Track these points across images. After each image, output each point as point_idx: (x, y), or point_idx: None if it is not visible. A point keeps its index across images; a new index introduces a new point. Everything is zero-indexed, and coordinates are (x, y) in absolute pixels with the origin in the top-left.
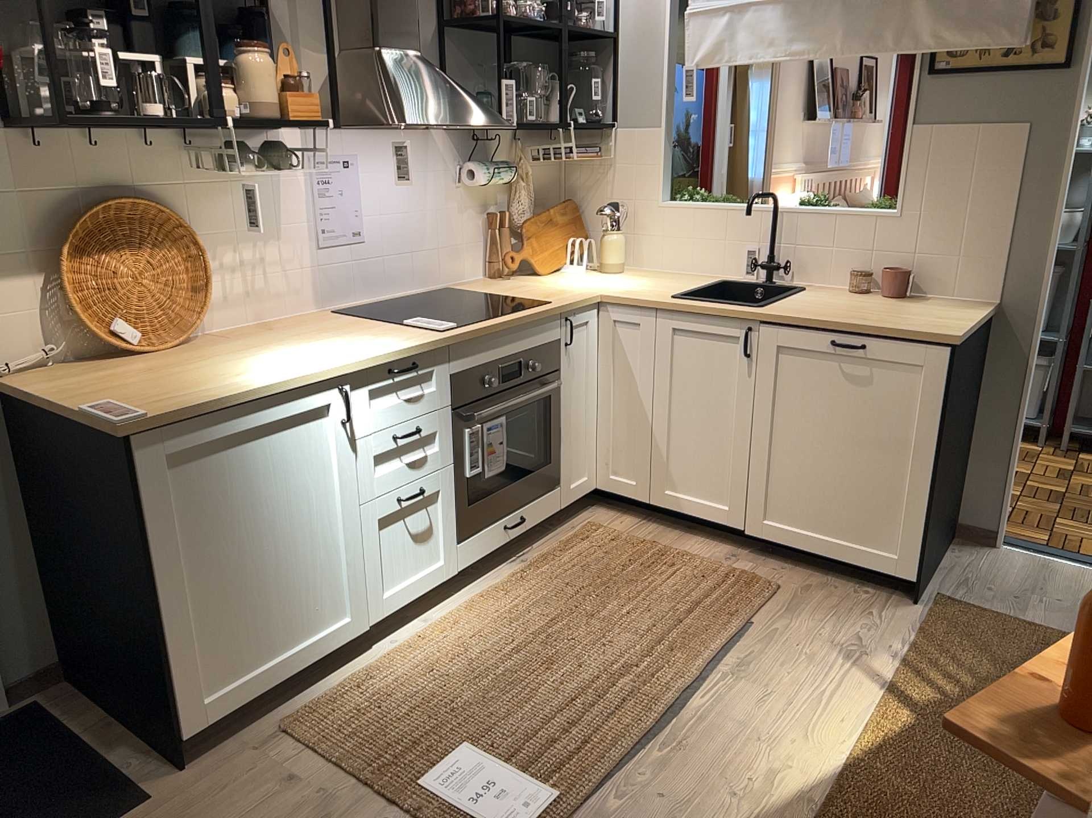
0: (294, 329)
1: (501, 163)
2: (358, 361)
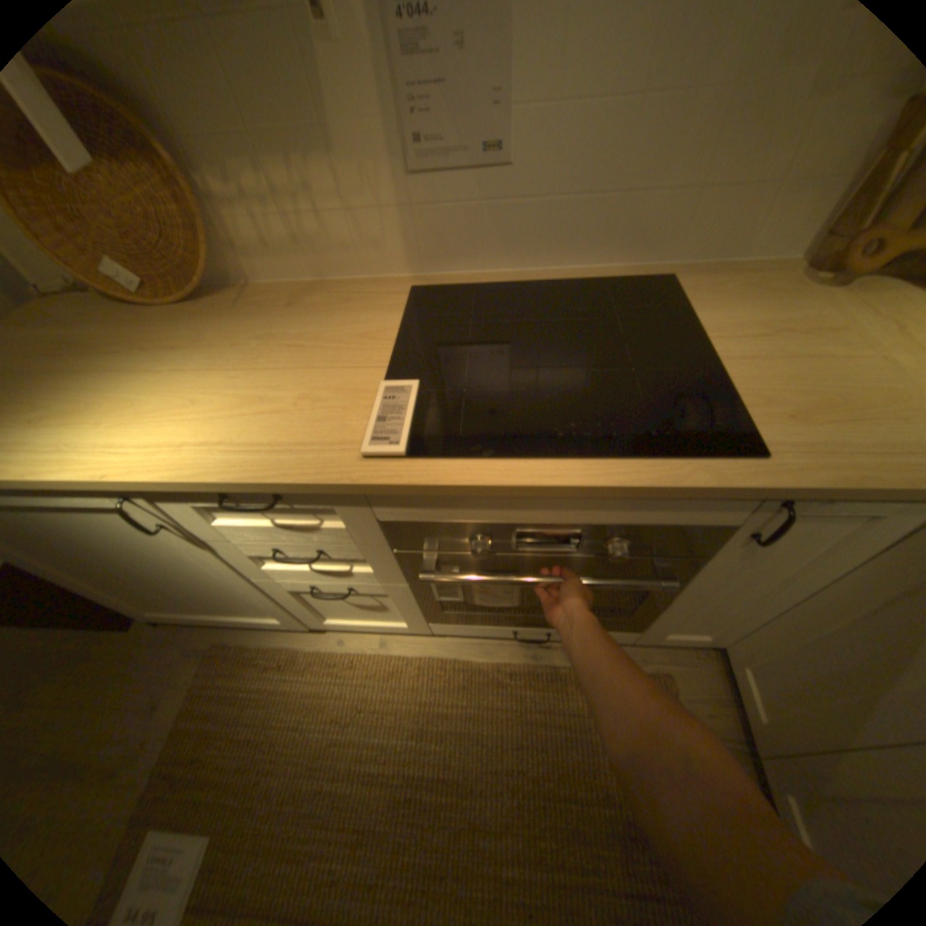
0: (304, 315)
1: None
2: (129, 480)
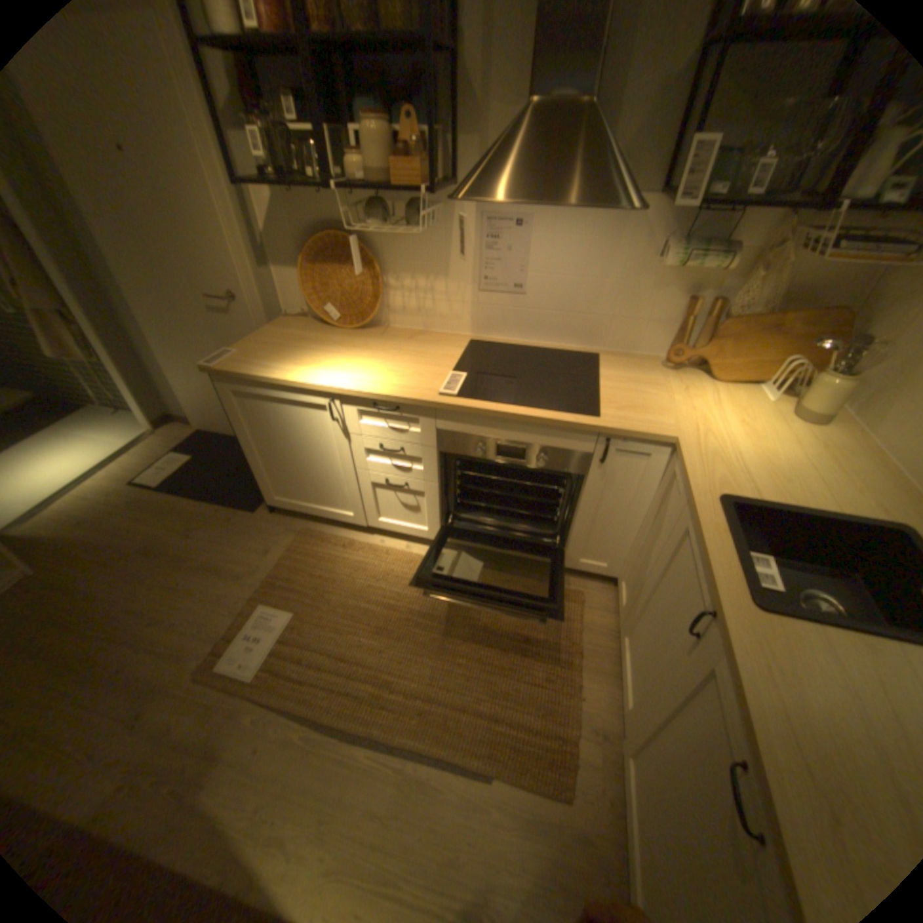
0: (416, 343)
1: (719, 243)
2: (342, 388)
